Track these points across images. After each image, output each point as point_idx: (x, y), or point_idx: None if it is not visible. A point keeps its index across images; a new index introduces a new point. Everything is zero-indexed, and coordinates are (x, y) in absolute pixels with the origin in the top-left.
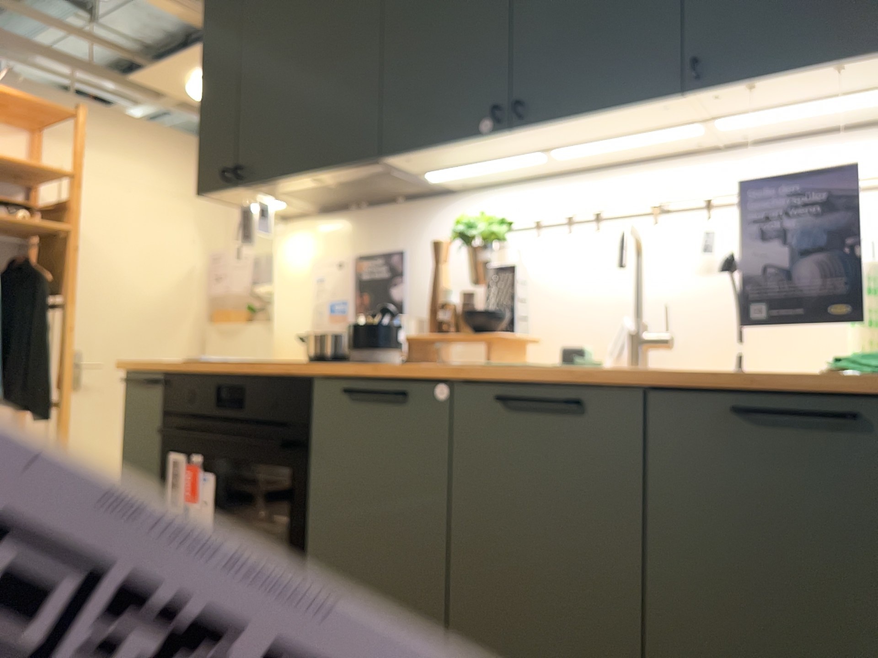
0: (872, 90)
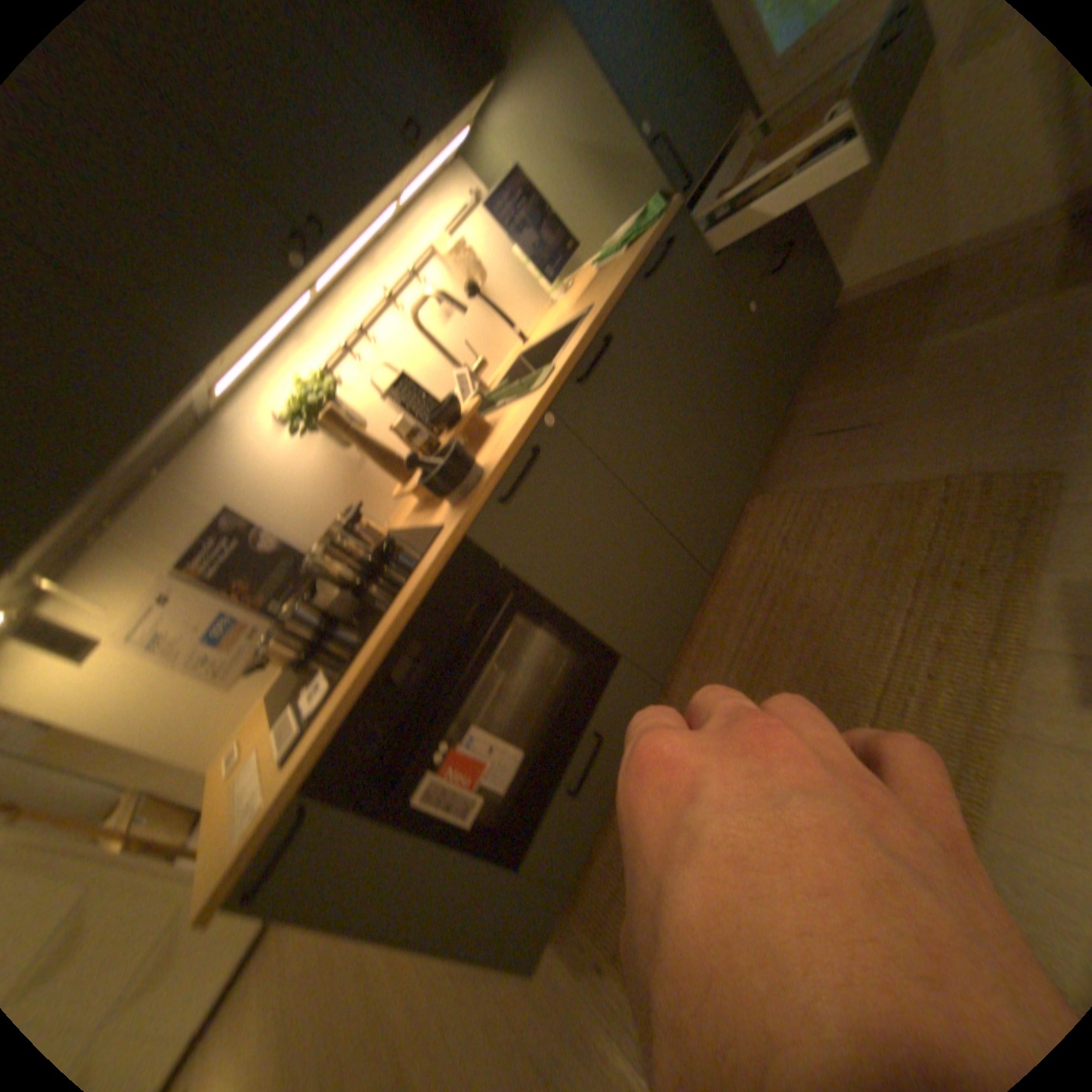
0: (458, 126)
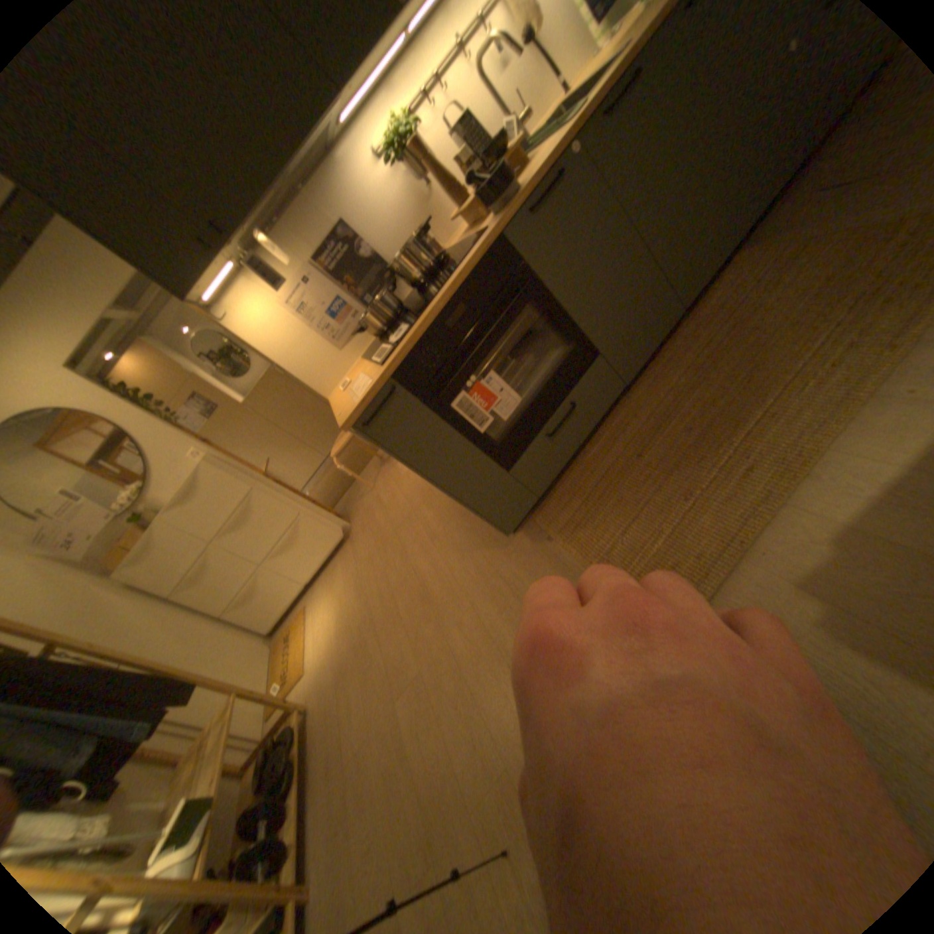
0: None
